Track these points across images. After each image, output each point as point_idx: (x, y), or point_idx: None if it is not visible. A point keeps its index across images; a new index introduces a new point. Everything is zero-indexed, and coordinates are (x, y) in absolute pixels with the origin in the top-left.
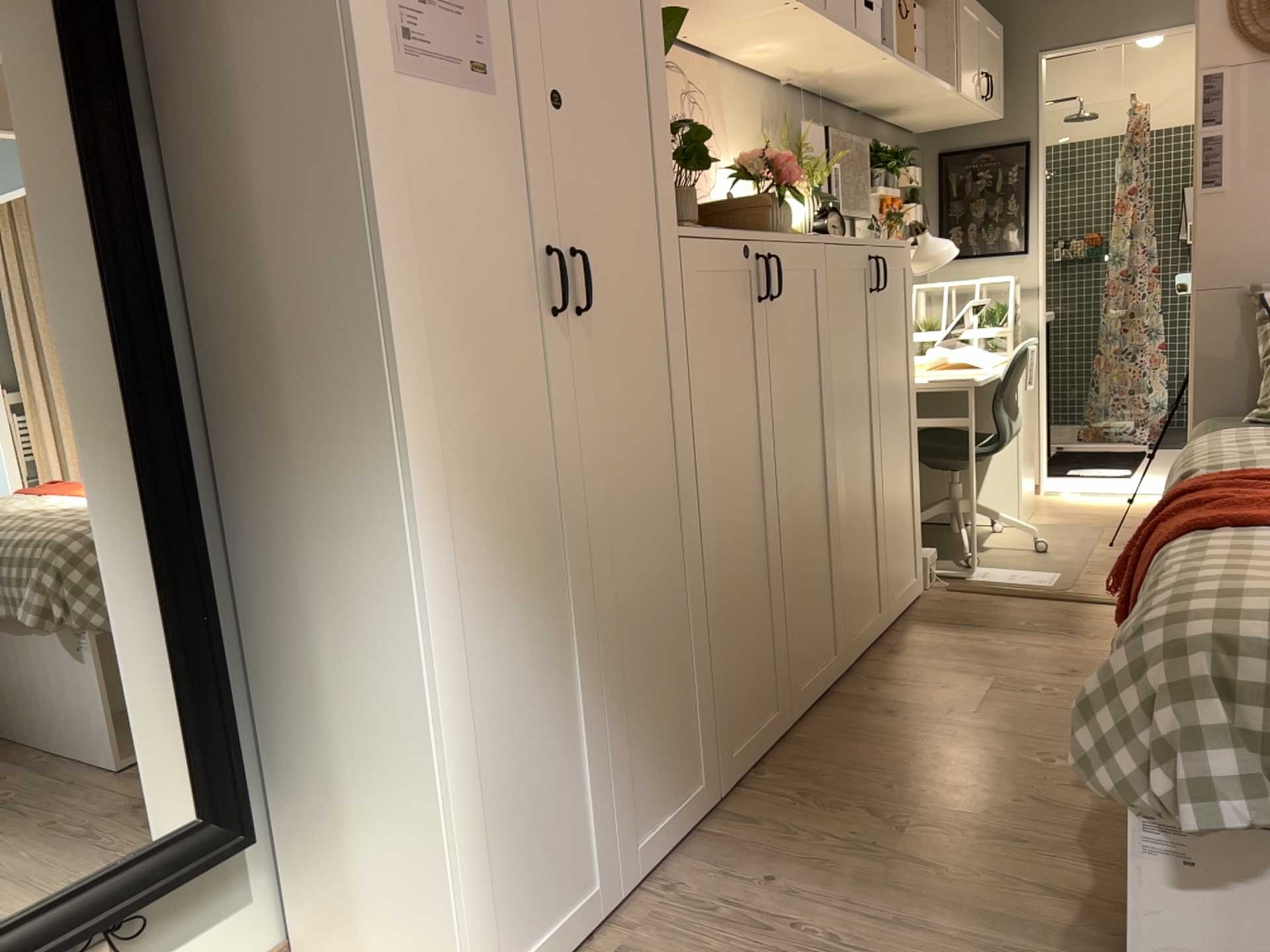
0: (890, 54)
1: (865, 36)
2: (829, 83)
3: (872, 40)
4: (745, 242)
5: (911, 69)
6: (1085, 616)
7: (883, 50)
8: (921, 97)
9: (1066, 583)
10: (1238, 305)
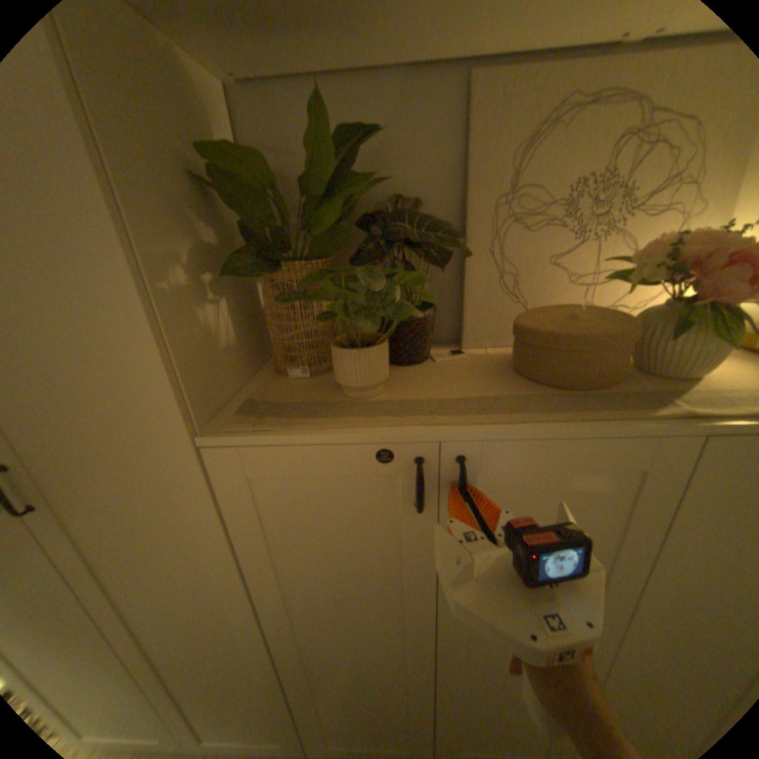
0: None
1: None
2: None
3: None
4: (380, 445)
5: None
6: None
7: None
8: None
9: None
10: None
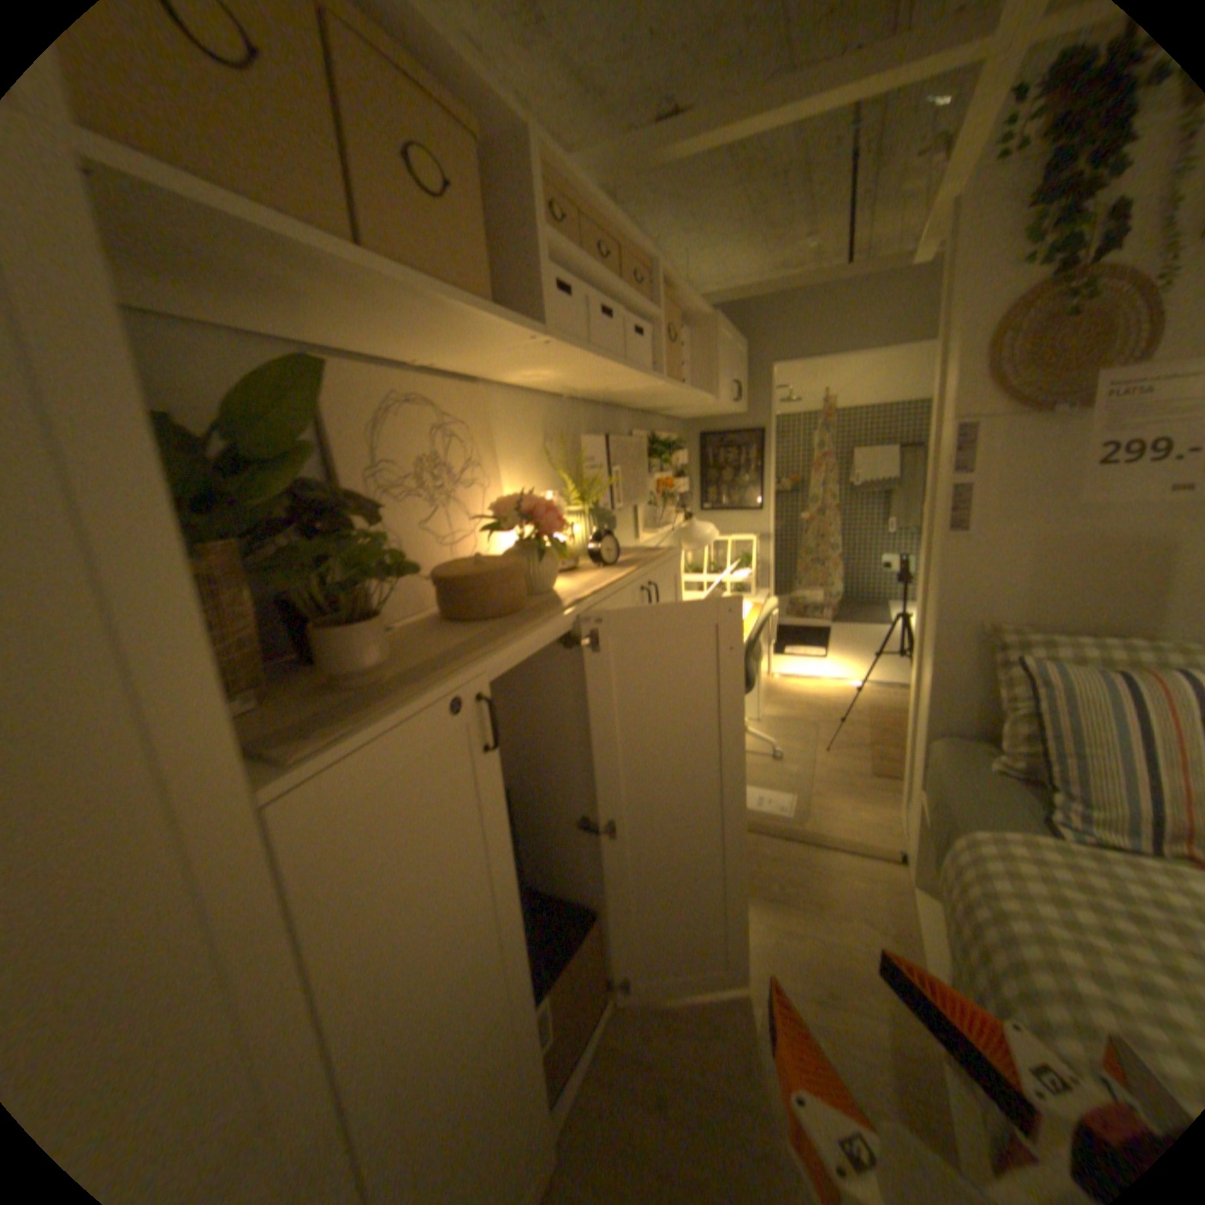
0: (661, 377)
1: (636, 360)
2: (609, 395)
3: (642, 366)
4: (451, 693)
5: (679, 387)
6: (822, 872)
7: (653, 374)
8: (688, 402)
9: (800, 811)
10: (973, 638)
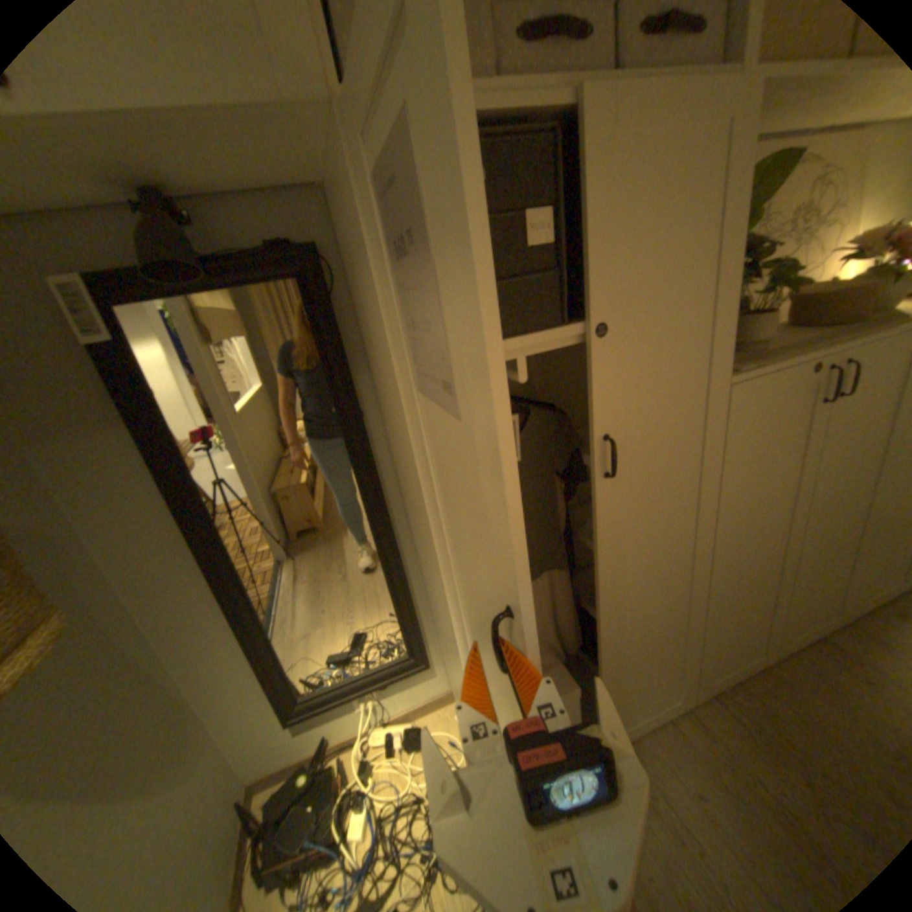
0: None
1: None
2: None
3: None
4: (817, 362)
5: None
6: None
7: None
8: None
9: None
10: None
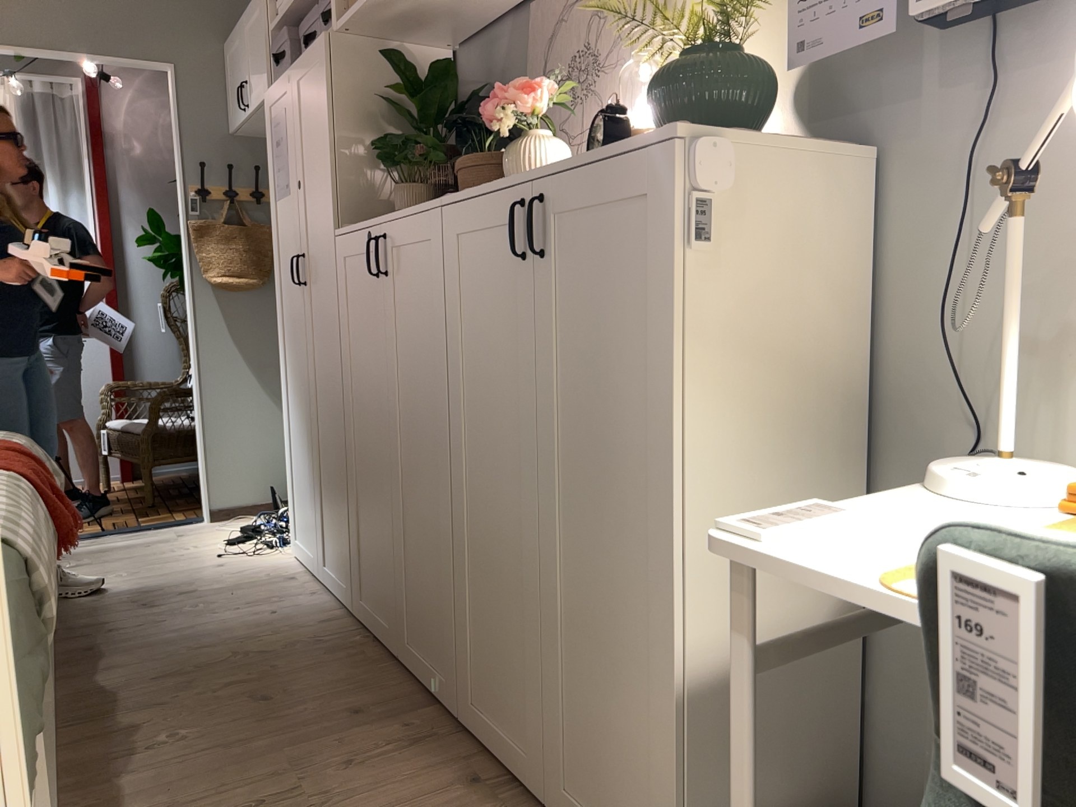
0: None
1: None
2: None
3: None
4: (366, 230)
5: None
6: None
7: None
8: None
9: None
10: None
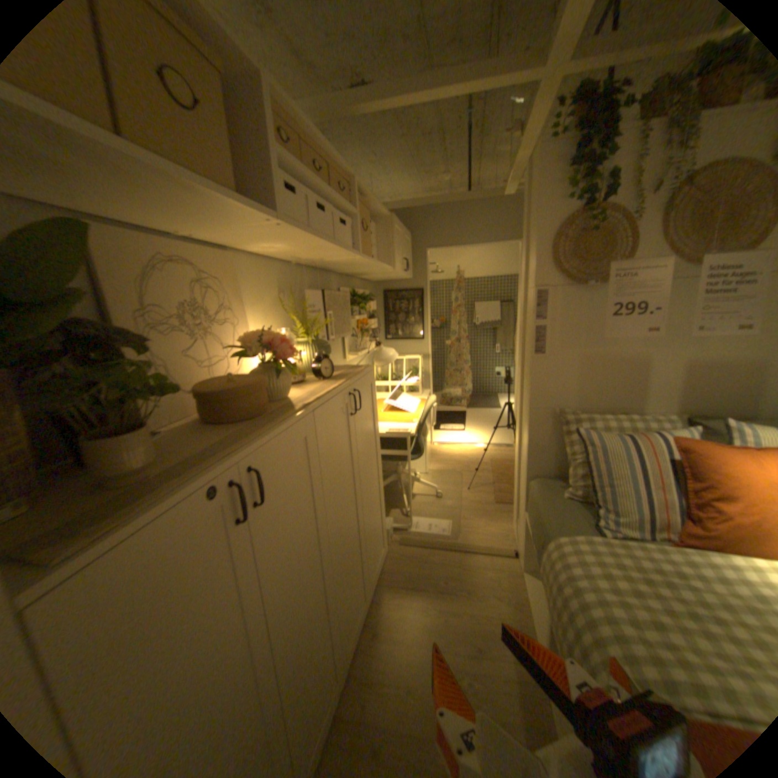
0: (358, 253)
1: (341, 241)
2: (324, 263)
3: (346, 245)
4: (208, 483)
5: (371, 260)
6: (469, 569)
7: (353, 251)
8: (376, 270)
9: (454, 530)
10: (550, 418)
